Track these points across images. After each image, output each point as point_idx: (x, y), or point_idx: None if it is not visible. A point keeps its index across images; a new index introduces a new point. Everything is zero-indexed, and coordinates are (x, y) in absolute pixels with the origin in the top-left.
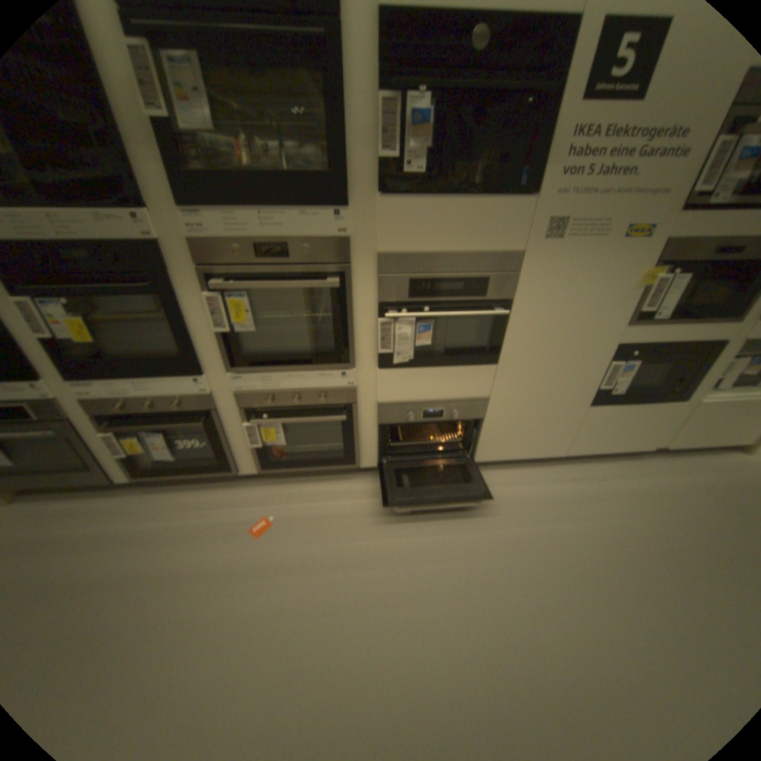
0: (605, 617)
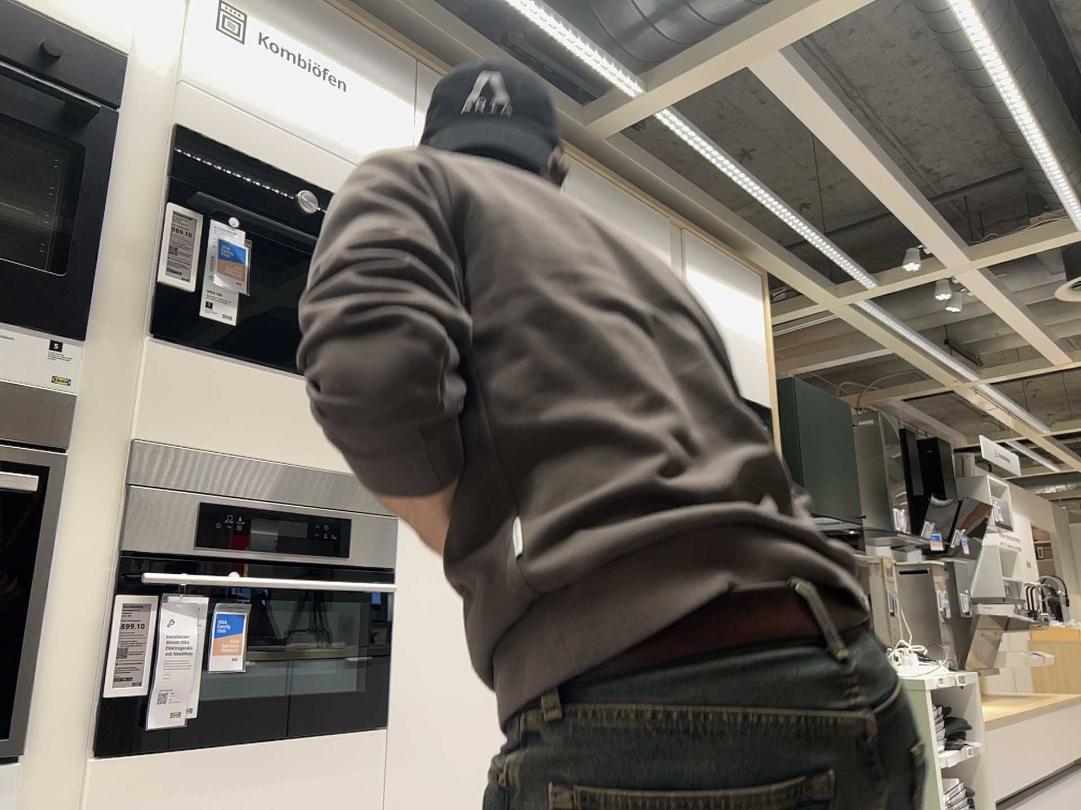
0: None
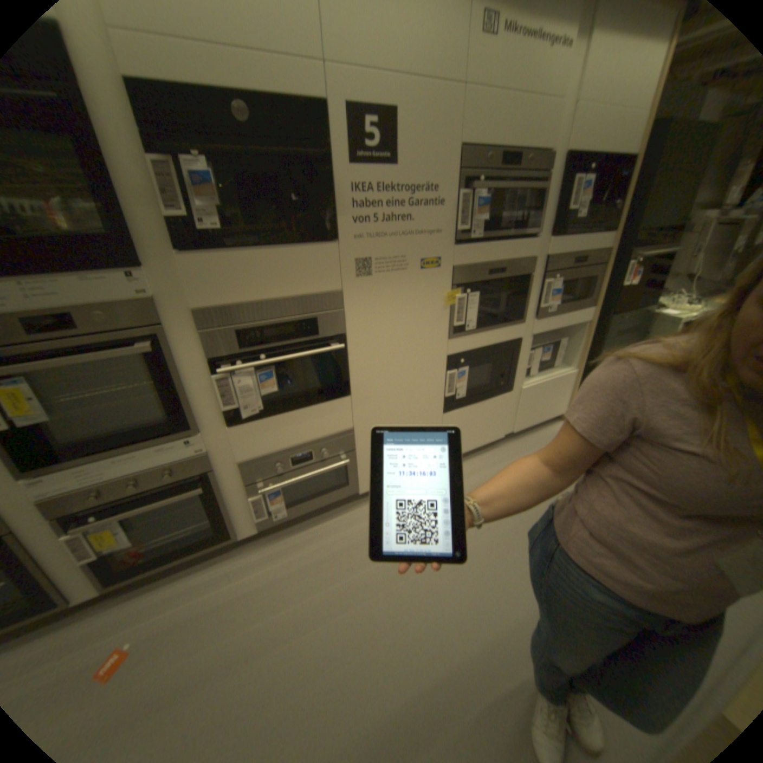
0: (493, 601)
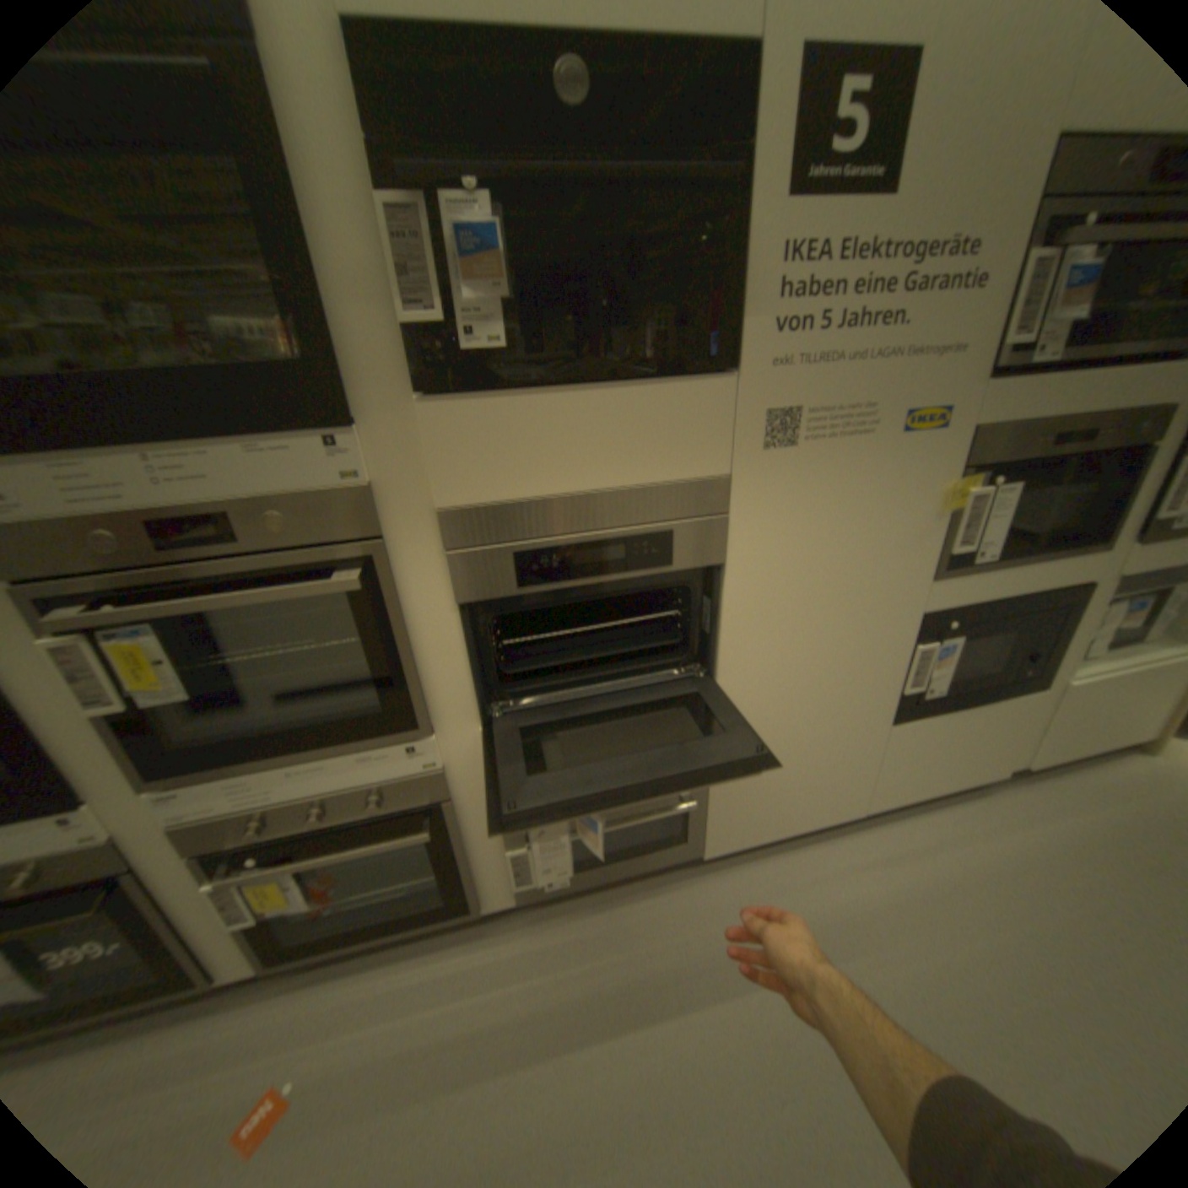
0: None
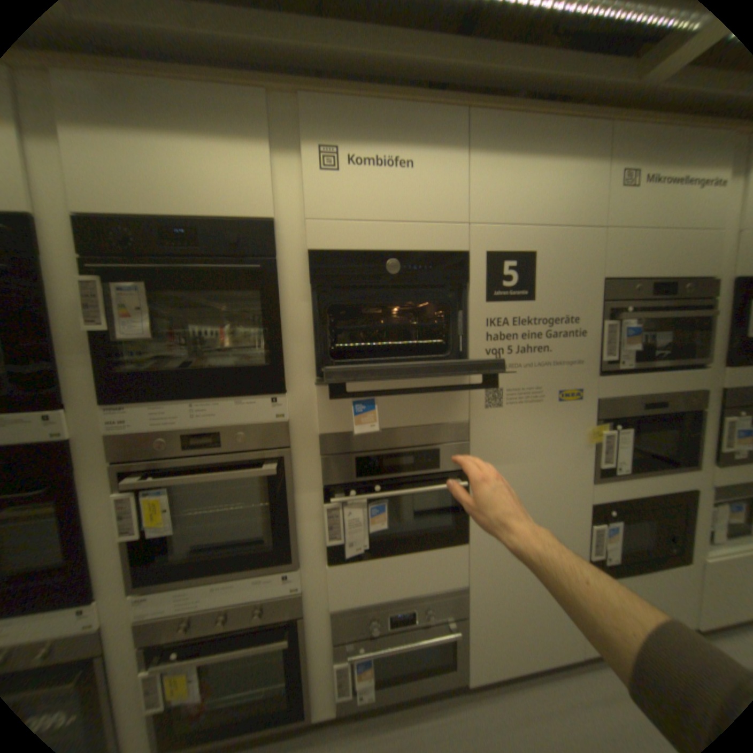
0: None
